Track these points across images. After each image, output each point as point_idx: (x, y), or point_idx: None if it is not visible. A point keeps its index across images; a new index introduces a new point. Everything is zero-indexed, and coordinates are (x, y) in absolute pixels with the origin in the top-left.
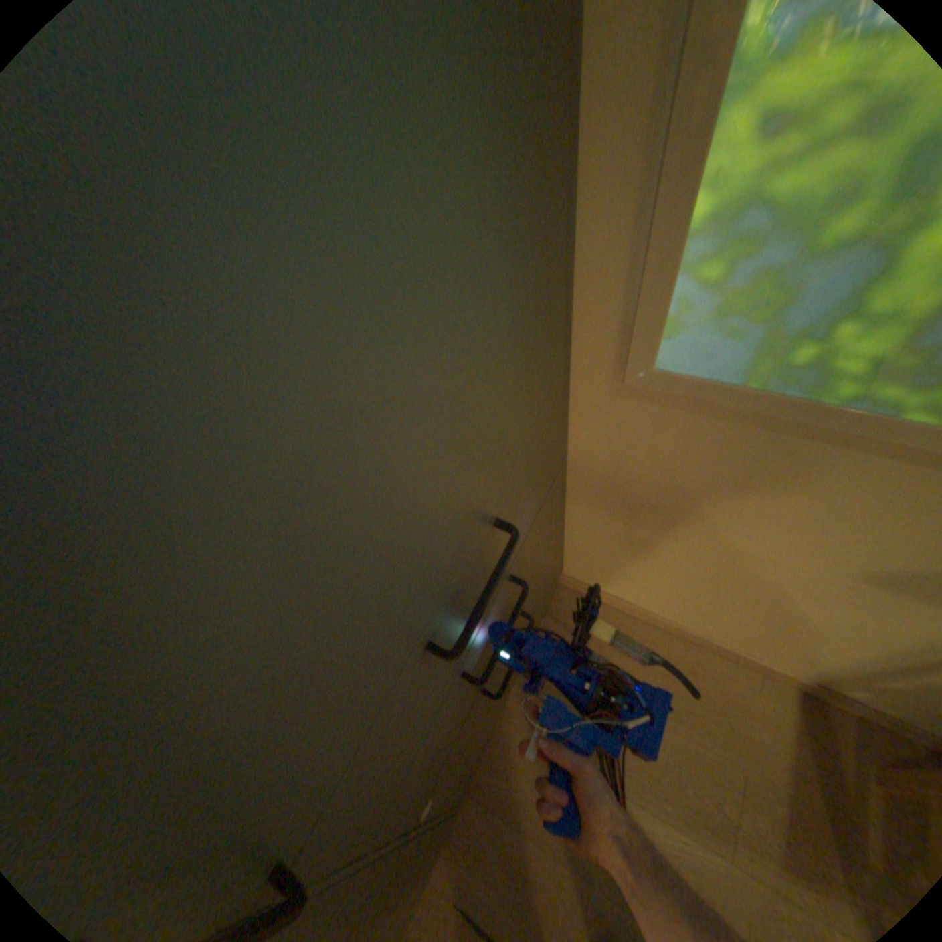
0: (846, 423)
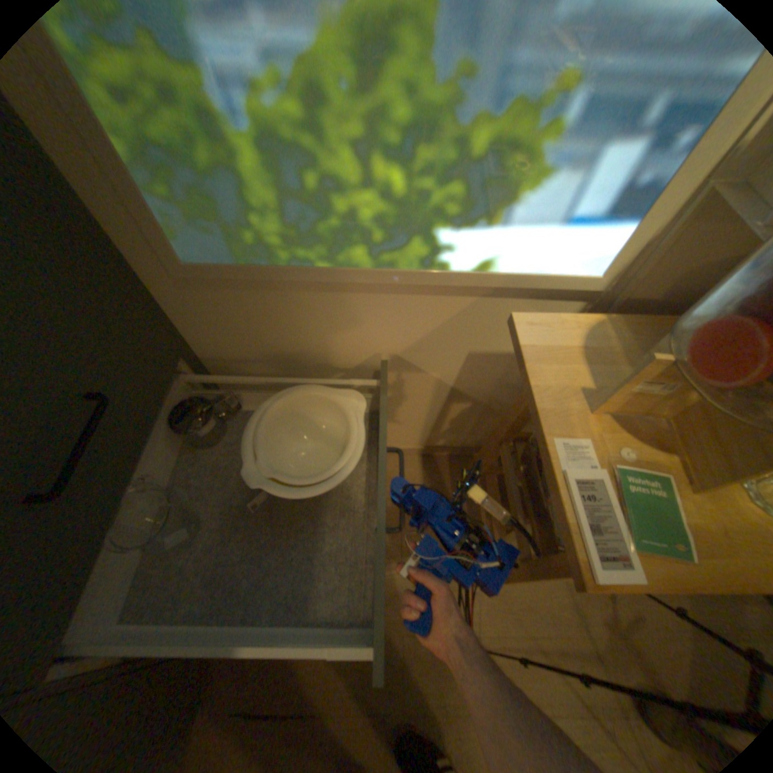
0: (298, 276)
